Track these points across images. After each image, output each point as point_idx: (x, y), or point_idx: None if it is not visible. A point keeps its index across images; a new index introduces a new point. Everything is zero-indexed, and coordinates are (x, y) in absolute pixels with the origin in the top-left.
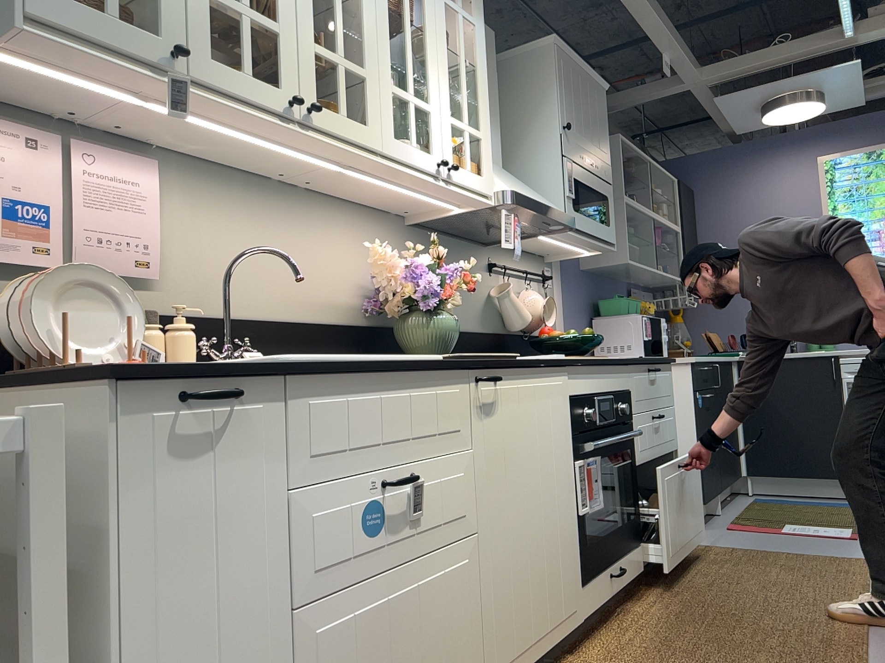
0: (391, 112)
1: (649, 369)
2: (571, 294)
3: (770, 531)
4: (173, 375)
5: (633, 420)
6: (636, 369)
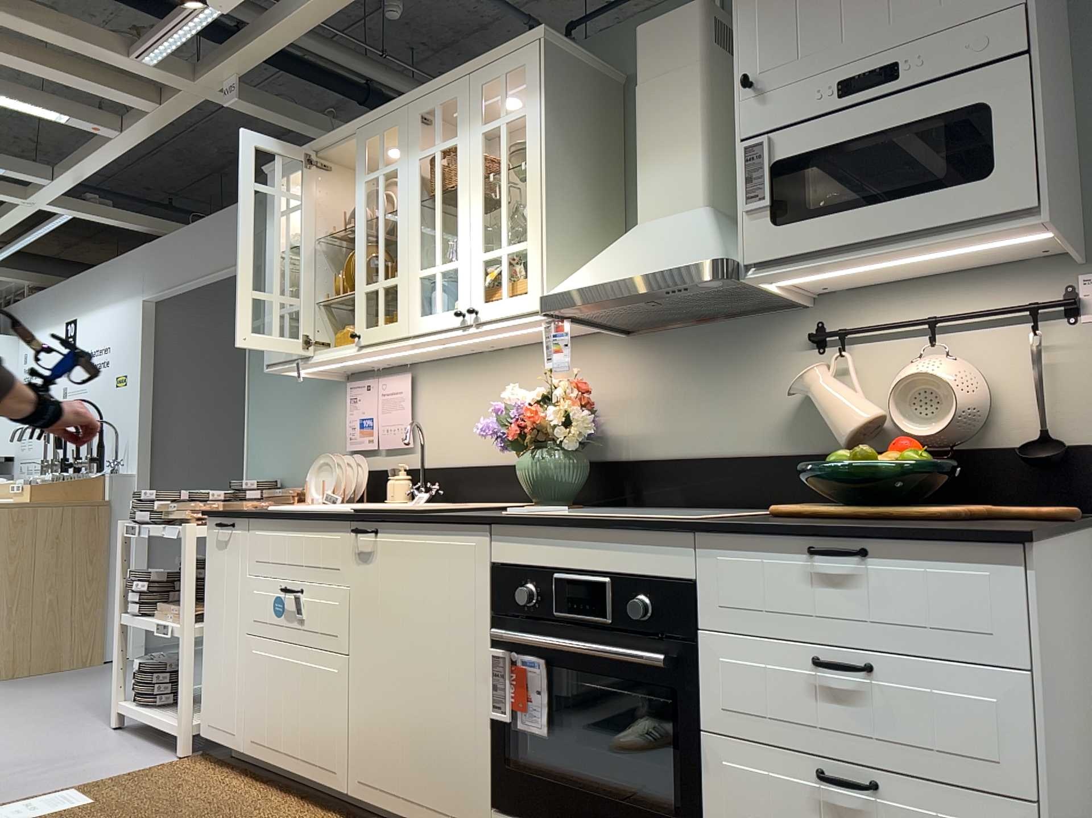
0: (415, 296)
1: (812, 547)
2: None
3: None
4: (215, 516)
5: (701, 640)
6: (727, 543)
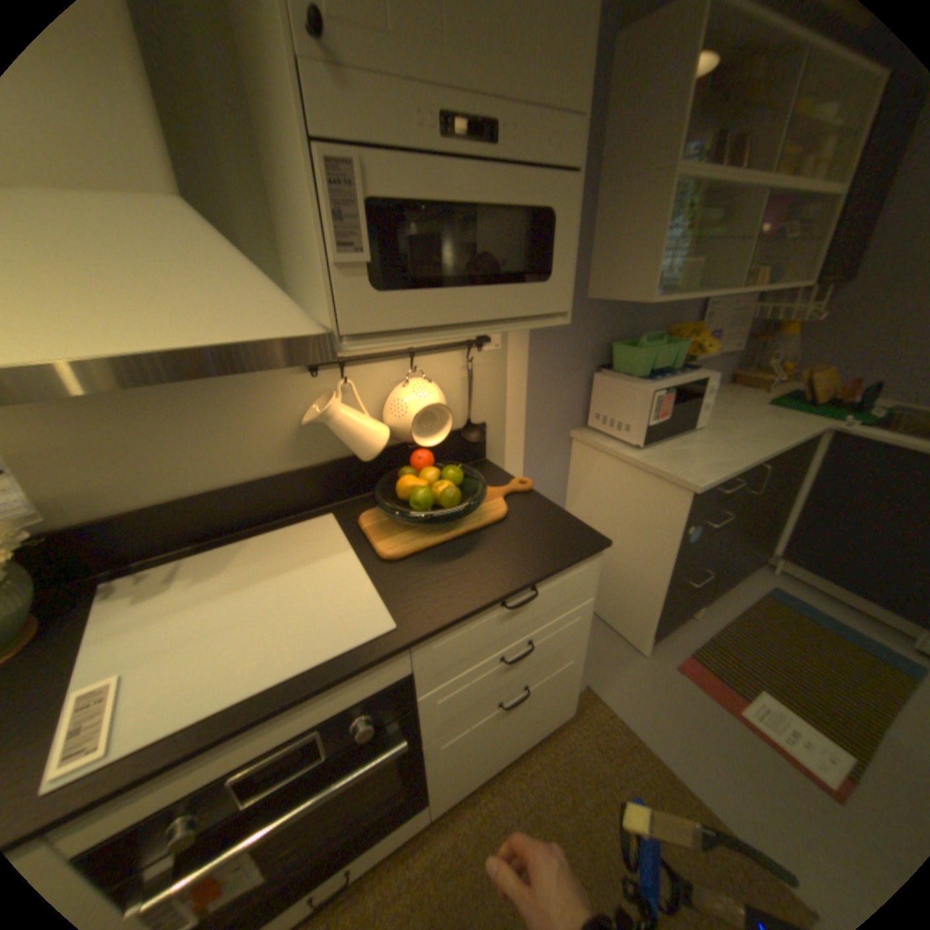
0: None
1: (502, 603)
2: (550, 344)
3: (724, 709)
4: None
5: (418, 705)
6: (439, 635)
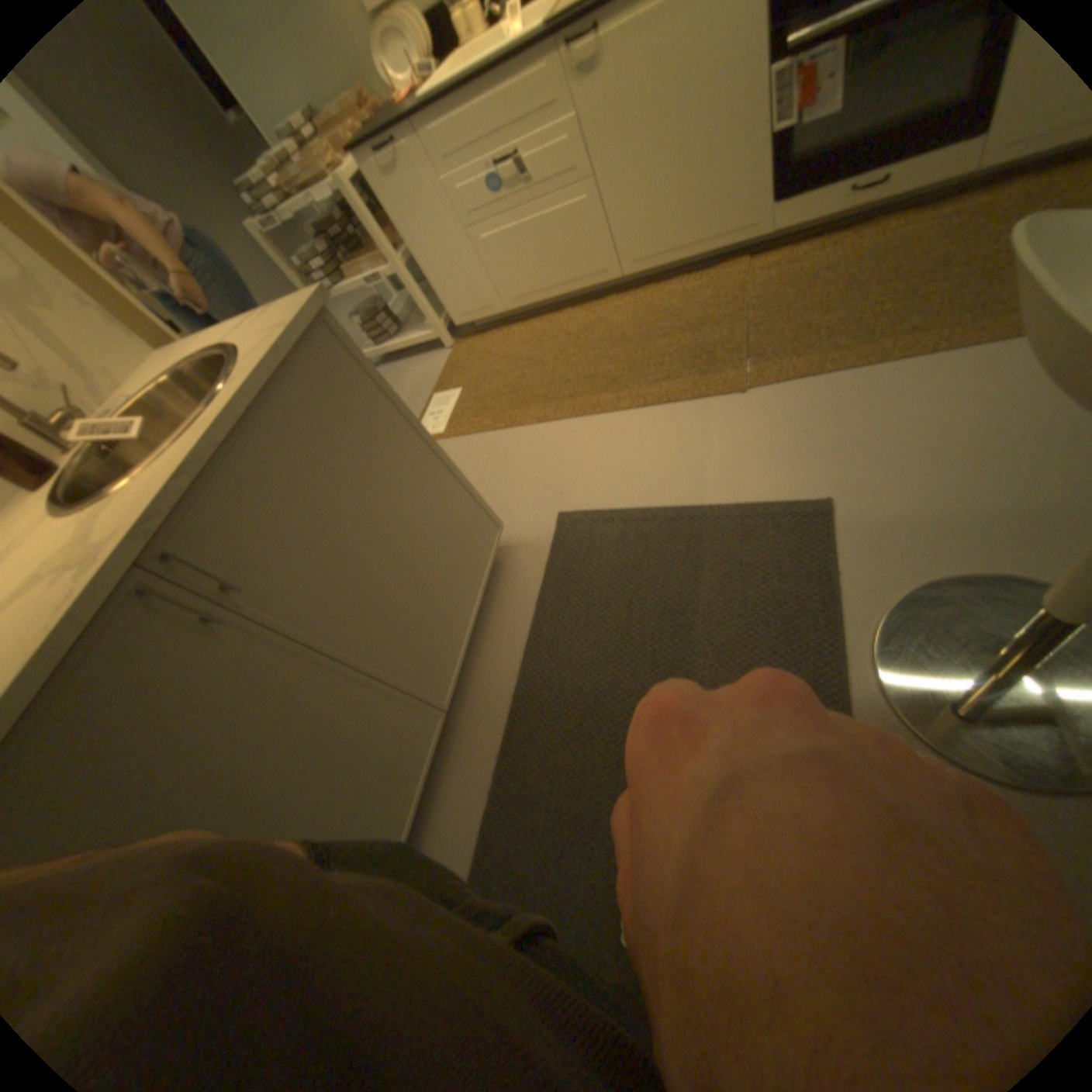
0: None
1: None
2: None
3: None
4: (365, 140)
5: None
6: None
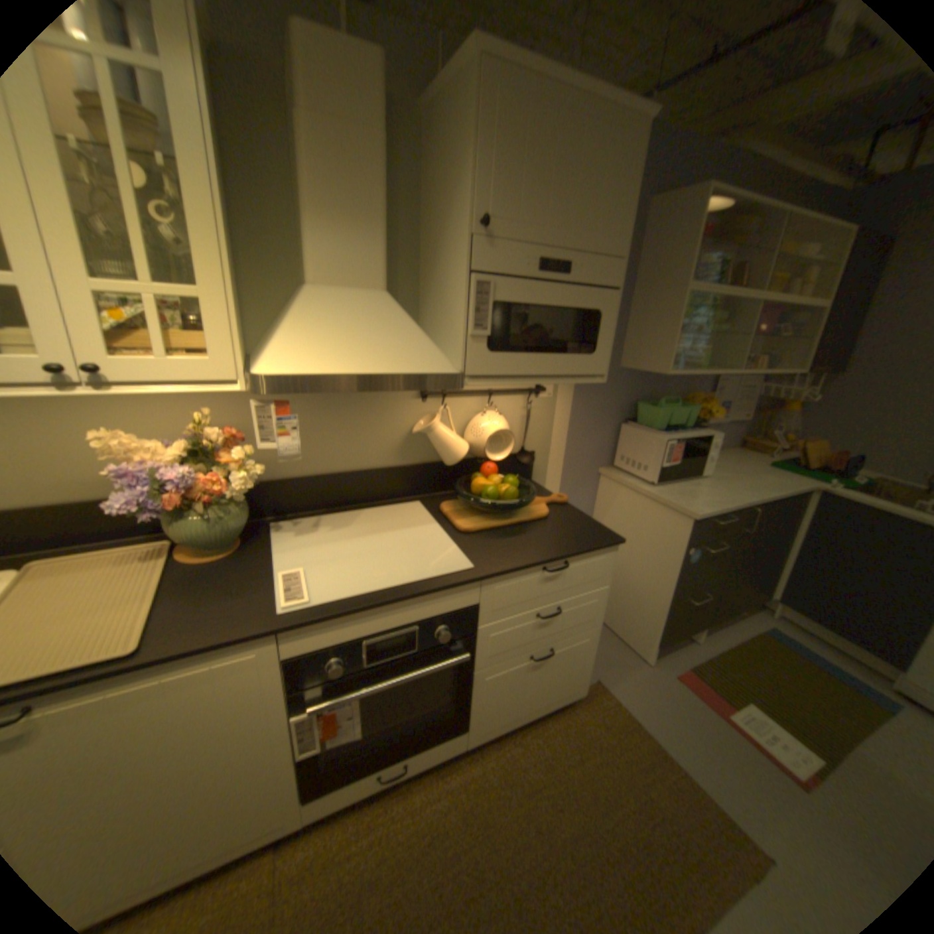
0: None
1: (544, 568)
2: (589, 398)
3: (715, 712)
4: None
5: (478, 632)
6: (501, 579)
